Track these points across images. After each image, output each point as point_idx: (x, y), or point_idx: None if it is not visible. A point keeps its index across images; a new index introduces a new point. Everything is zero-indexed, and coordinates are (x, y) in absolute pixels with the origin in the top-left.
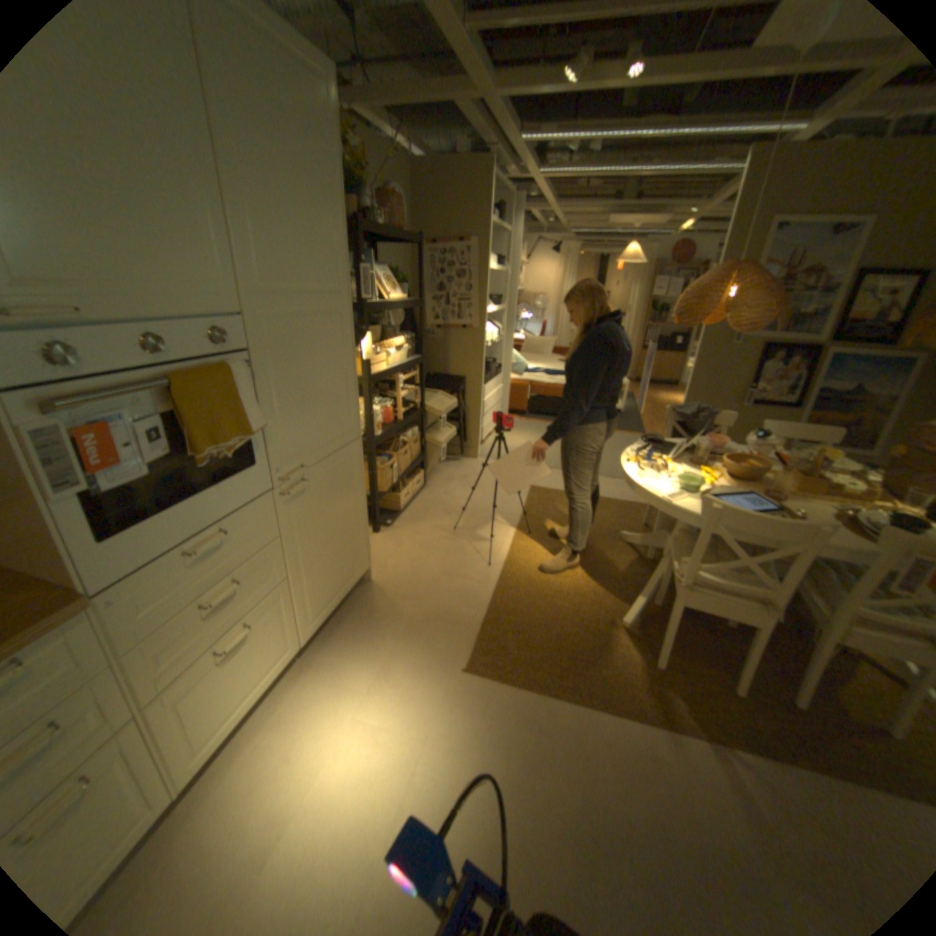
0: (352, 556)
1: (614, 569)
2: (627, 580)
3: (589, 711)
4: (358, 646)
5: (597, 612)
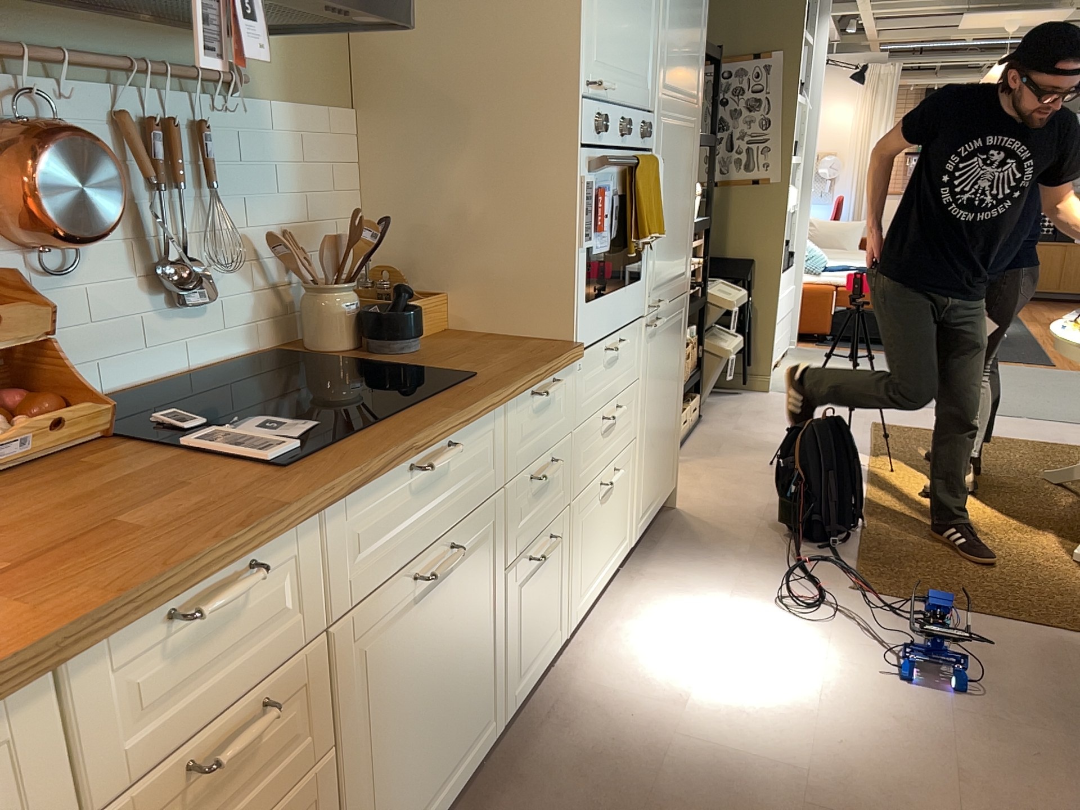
0: (669, 453)
1: (1037, 509)
2: (1061, 519)
3: (1039, 626)
4: (694, 560)
5: (1023, 547)
